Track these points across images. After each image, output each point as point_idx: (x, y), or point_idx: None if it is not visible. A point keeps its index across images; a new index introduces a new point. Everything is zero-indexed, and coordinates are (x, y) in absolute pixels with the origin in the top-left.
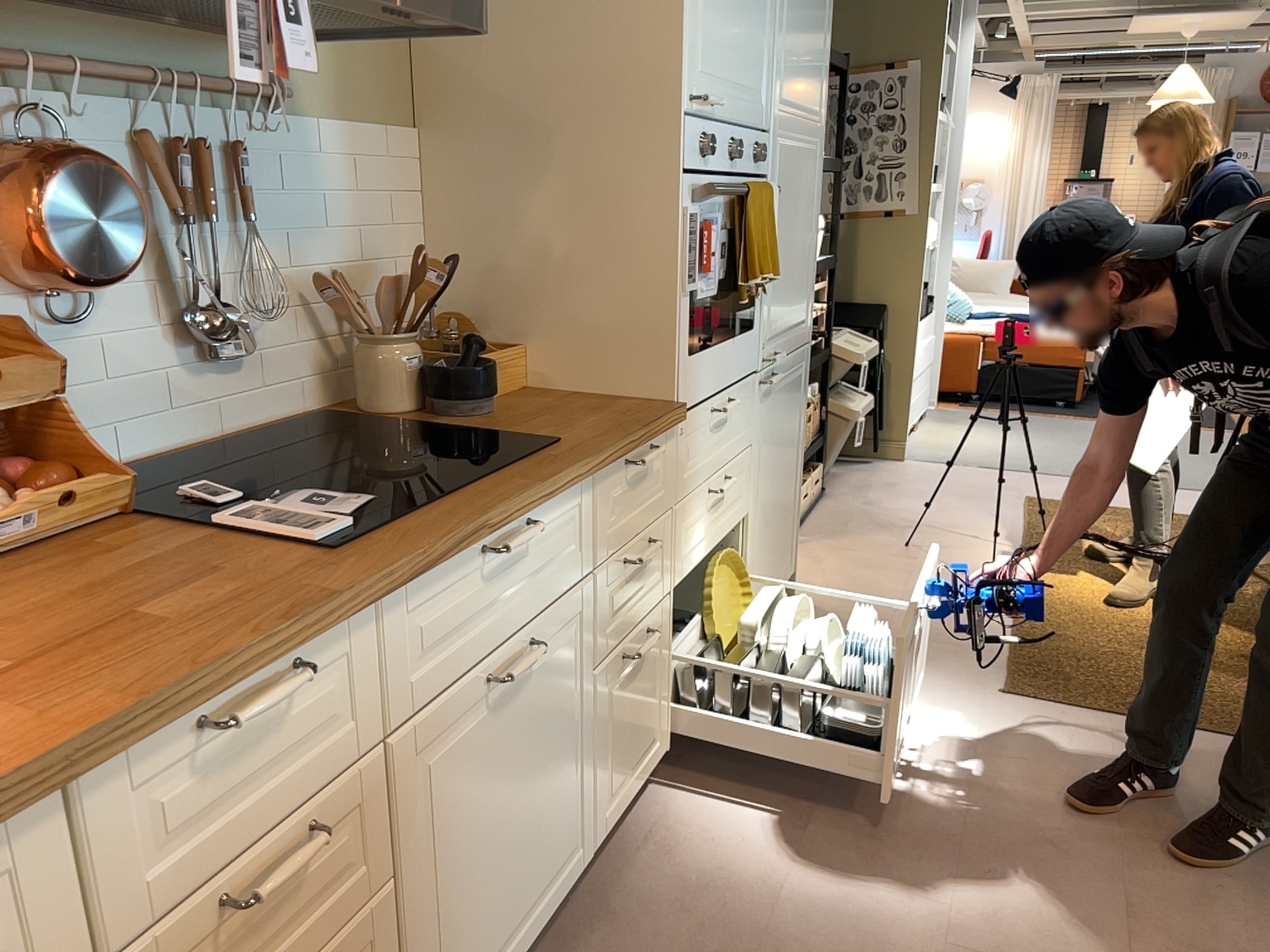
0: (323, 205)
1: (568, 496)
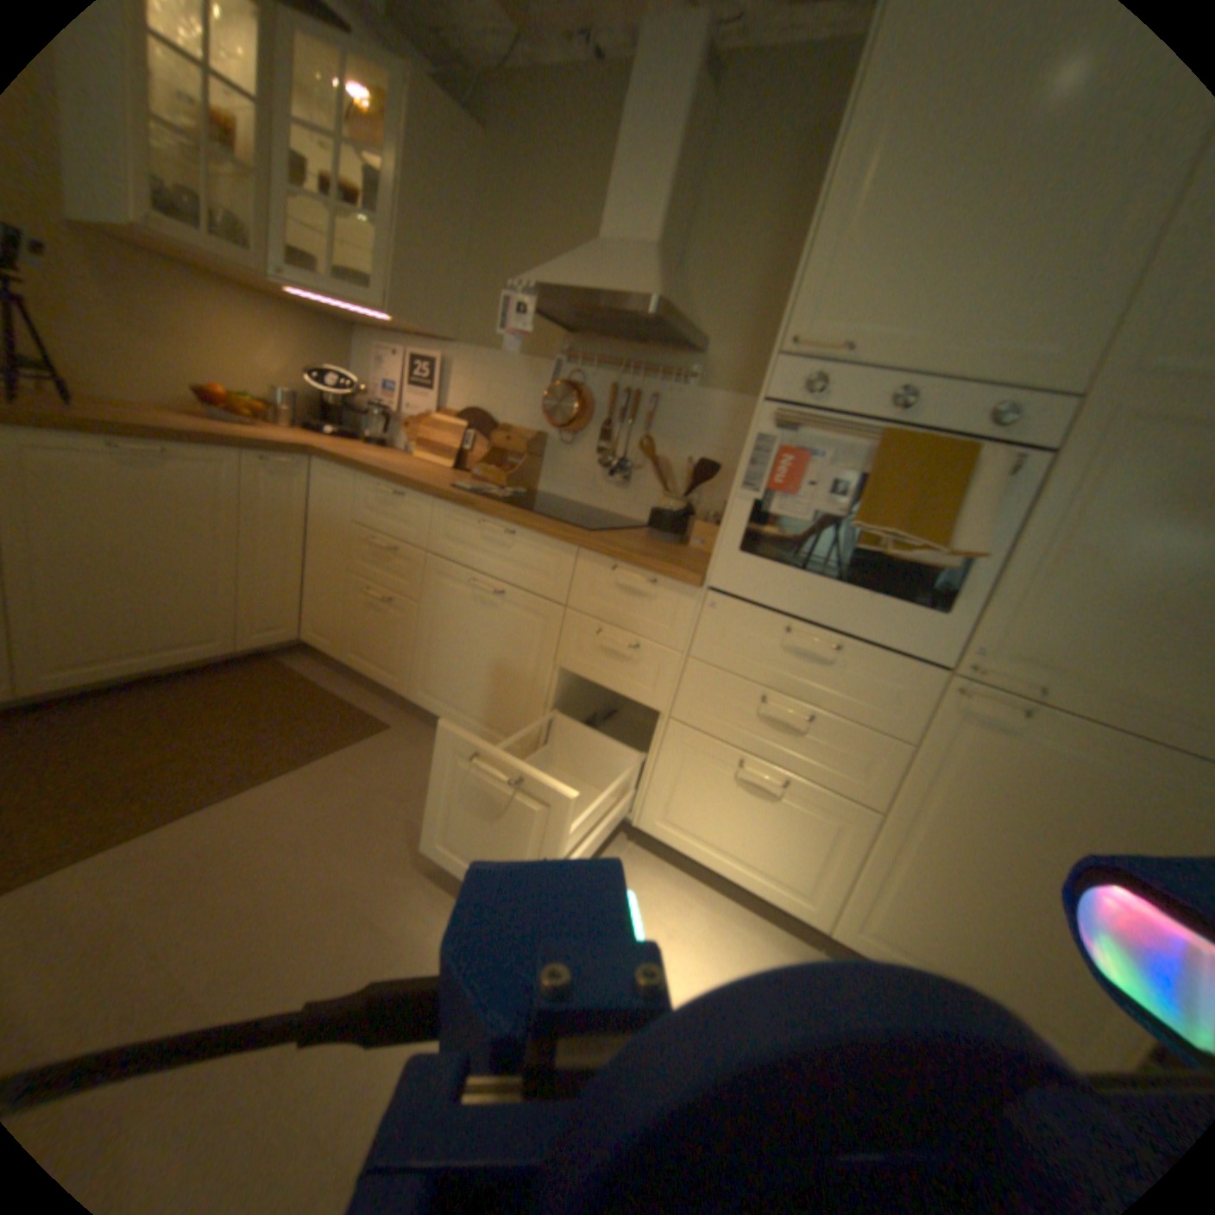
0: (699, 430)
1: (549, 544)
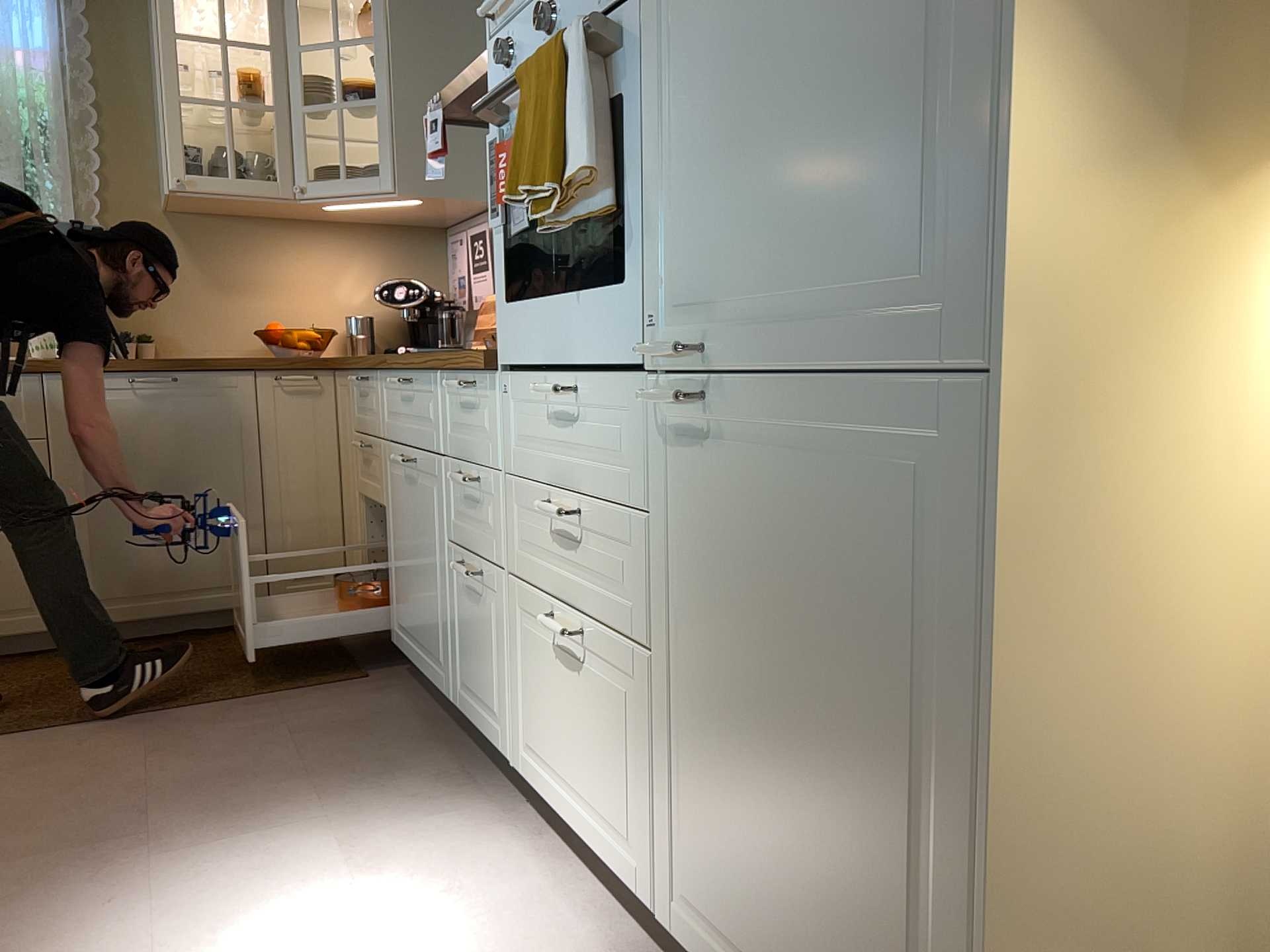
0: None
1: (426, 381)
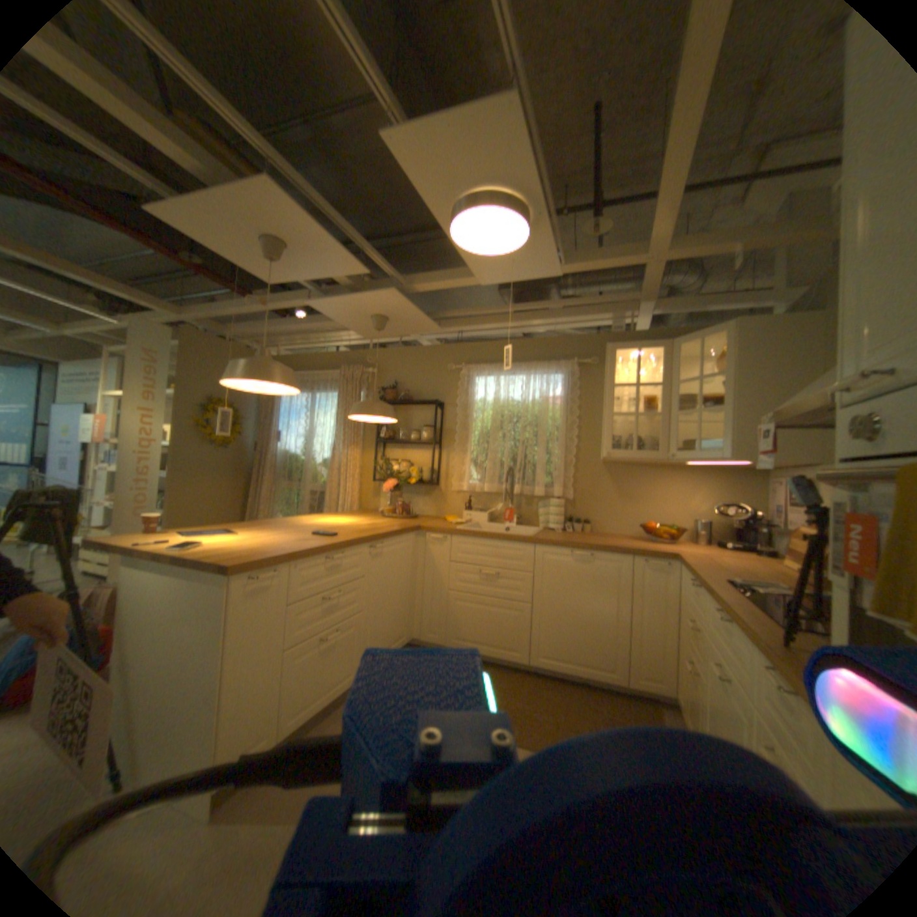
0: None
1: (744, 637)
